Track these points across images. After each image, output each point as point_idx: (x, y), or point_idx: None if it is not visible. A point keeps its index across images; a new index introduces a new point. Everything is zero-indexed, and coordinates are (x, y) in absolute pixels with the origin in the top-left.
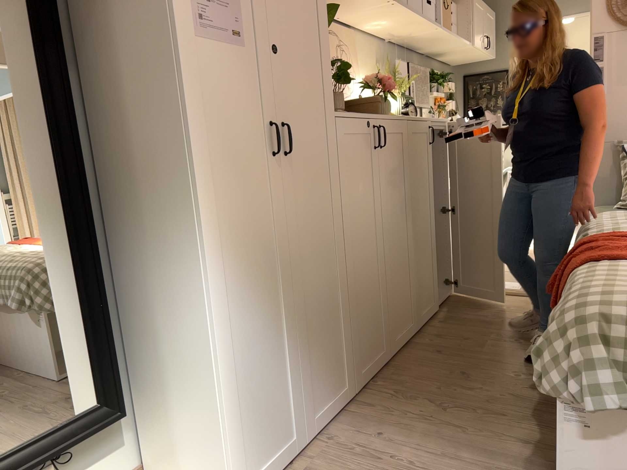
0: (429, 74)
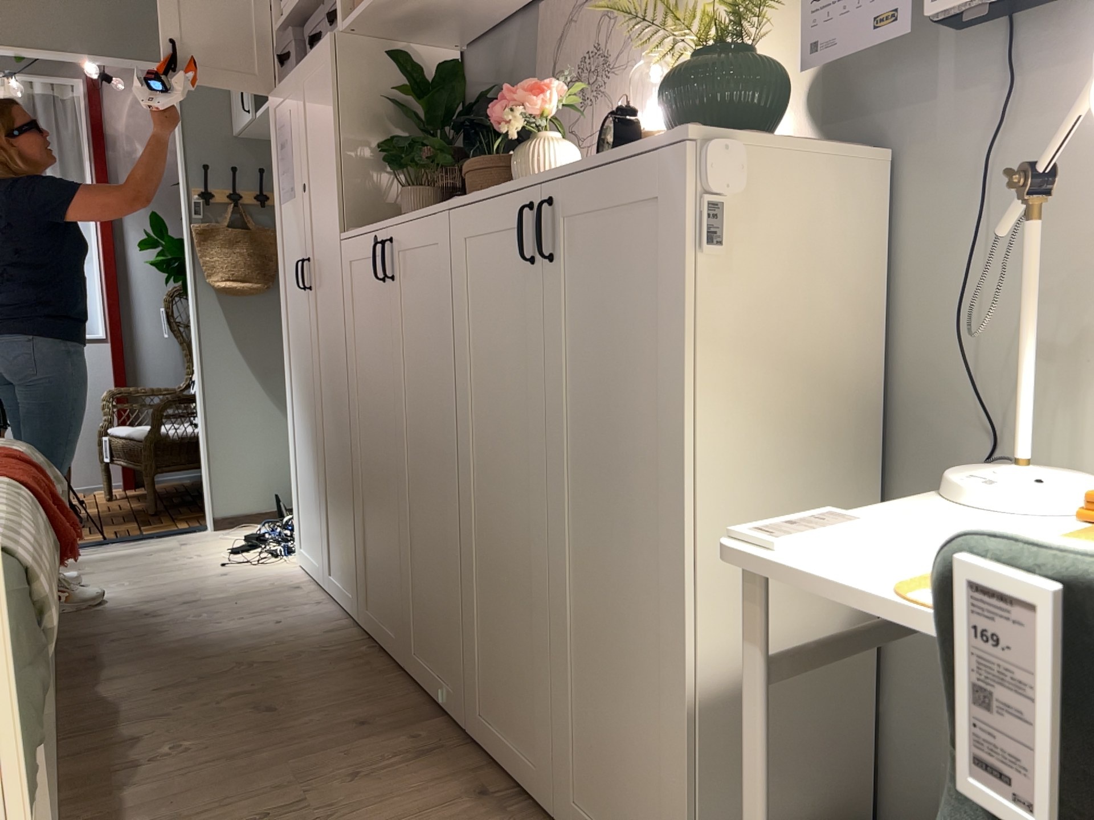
0: None
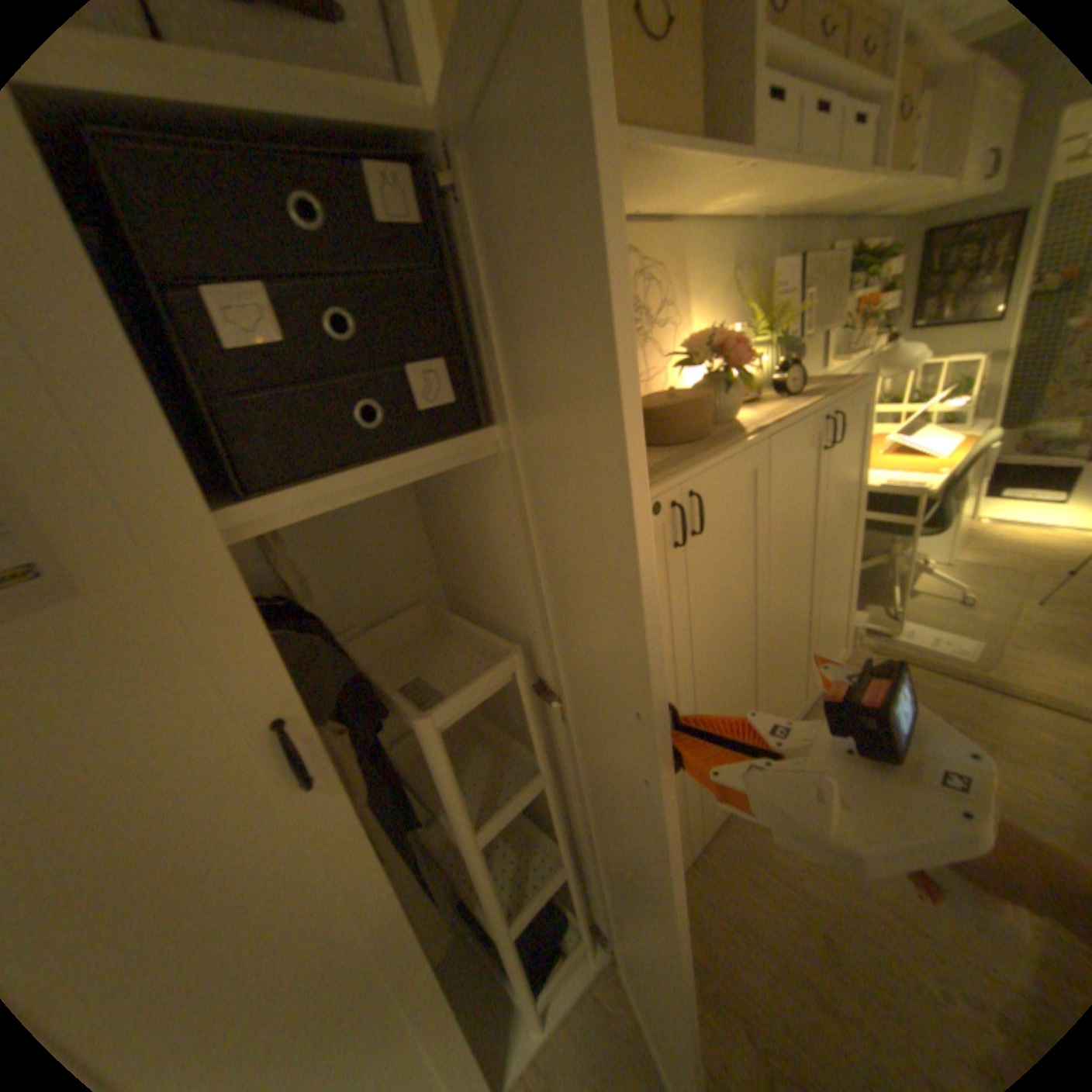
0: (851, 254)
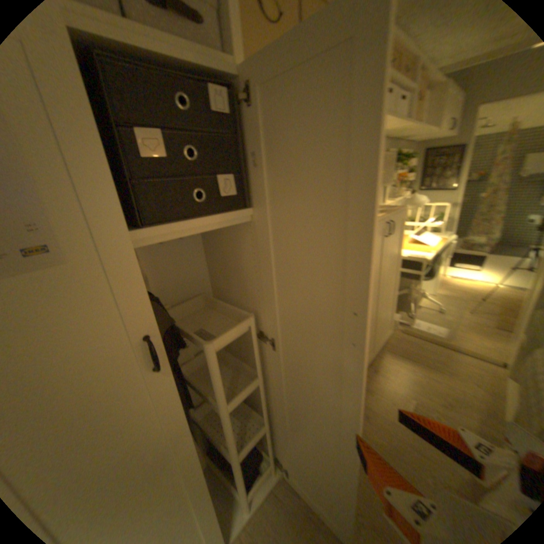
0: (396, 154)
